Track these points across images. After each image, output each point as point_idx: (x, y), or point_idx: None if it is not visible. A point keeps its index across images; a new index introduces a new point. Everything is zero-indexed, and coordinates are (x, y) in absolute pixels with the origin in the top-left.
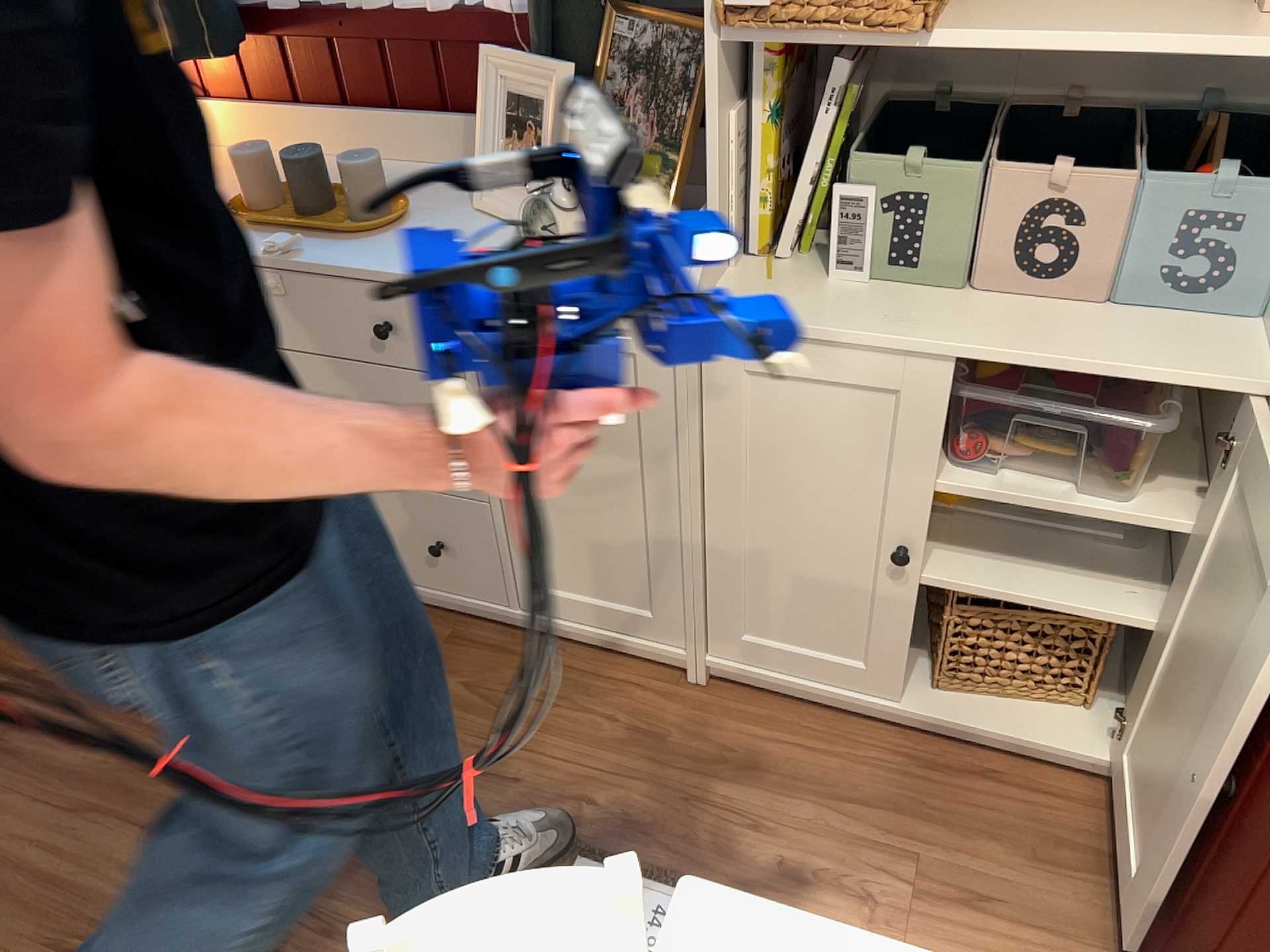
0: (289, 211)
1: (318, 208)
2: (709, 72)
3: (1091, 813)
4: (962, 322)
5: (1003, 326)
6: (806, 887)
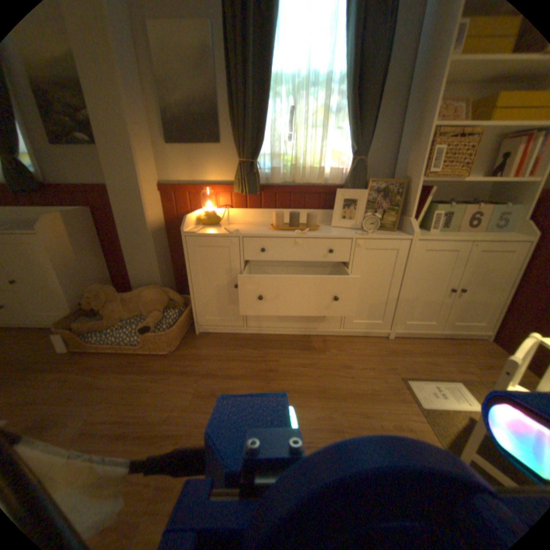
0: (284, 226)
1: (295, 224)
2: (418, 184)
3: (493, 348)
4: (467, 235)
5: (475, 235)
6: (462, 377)
